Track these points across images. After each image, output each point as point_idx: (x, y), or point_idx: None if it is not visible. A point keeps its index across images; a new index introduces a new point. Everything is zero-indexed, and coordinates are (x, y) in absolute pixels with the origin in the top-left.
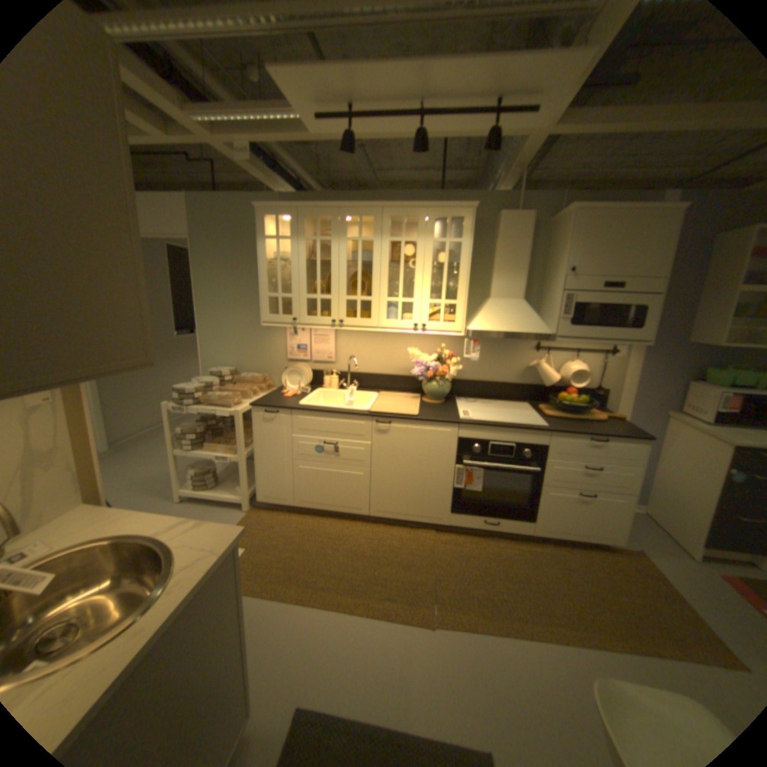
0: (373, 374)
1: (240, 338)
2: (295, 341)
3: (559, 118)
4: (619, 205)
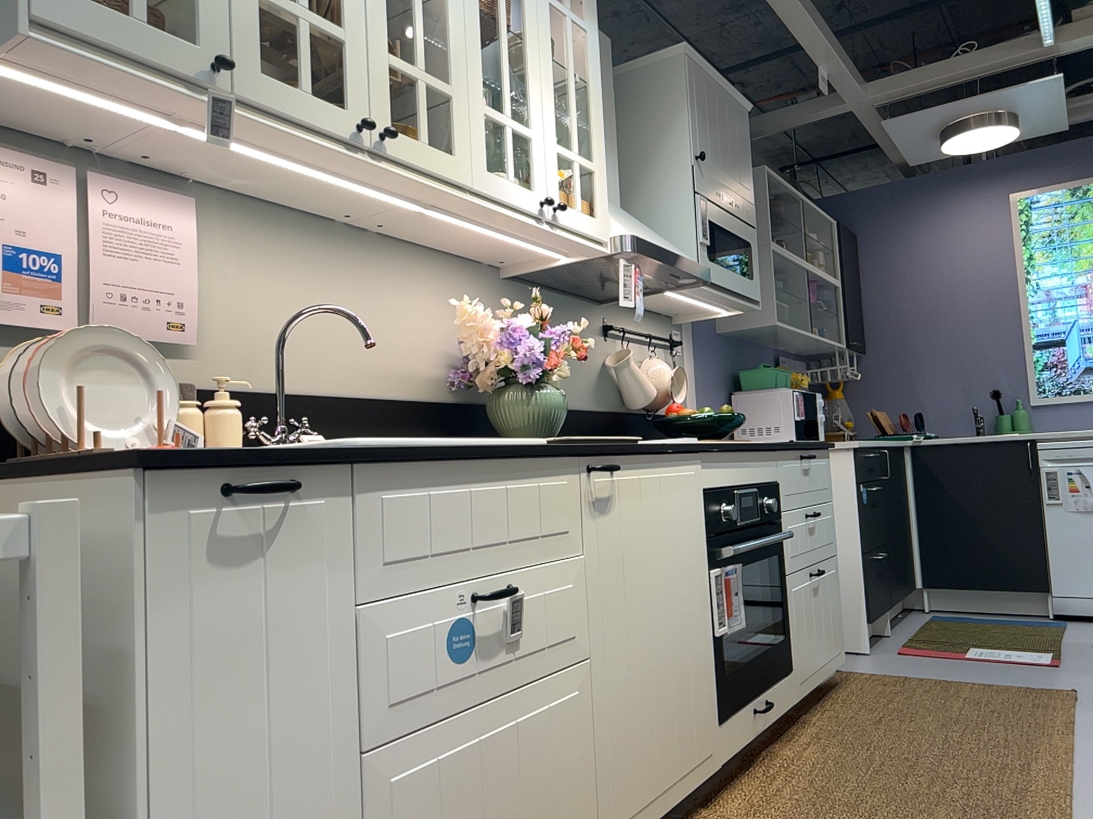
0: (329, 396)
1: None
2: None
3: None
4: (715, 76)
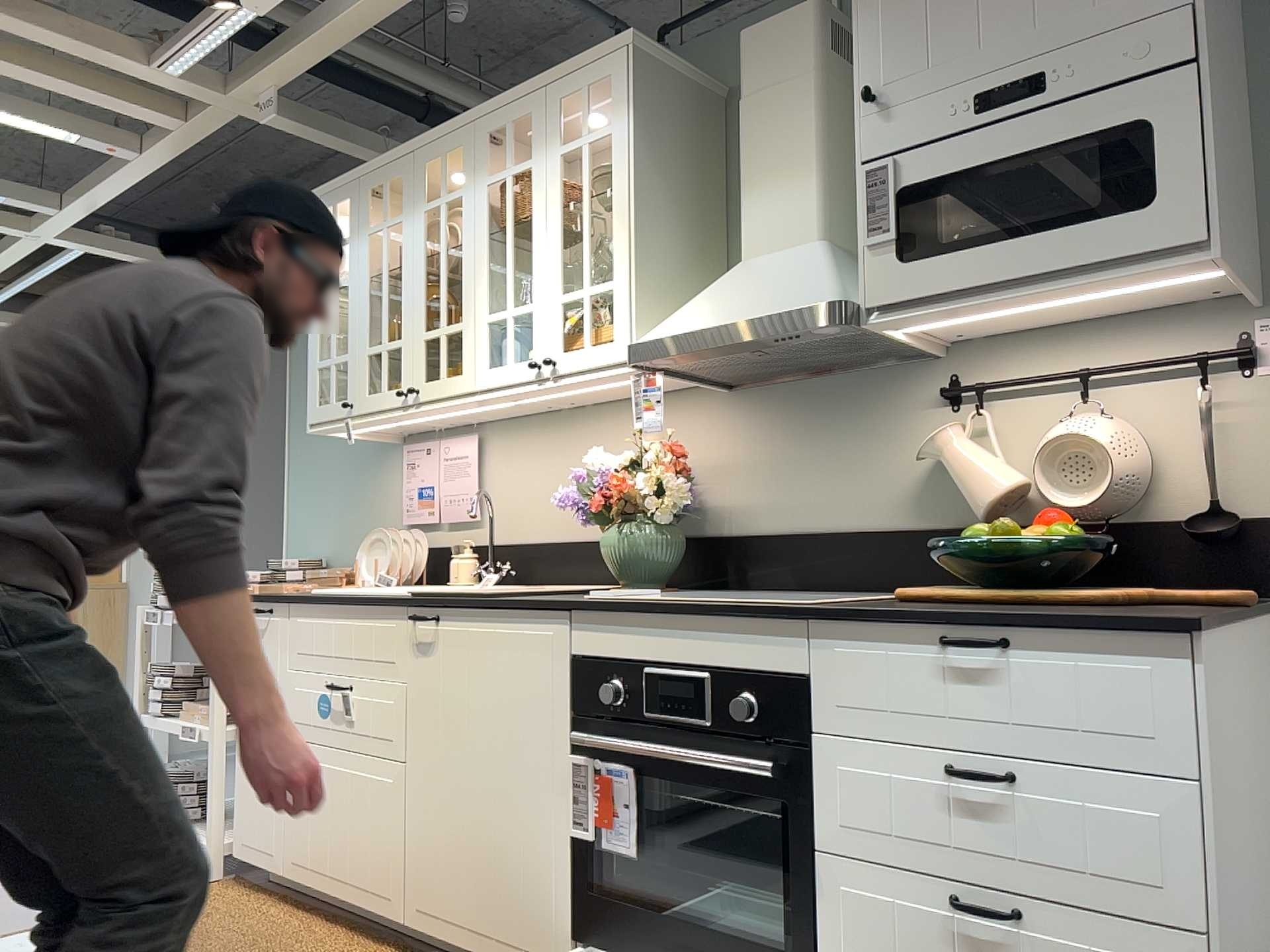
0: (549, 543)
1: (340, 488)
2: (413, 478)
3: None
4: None
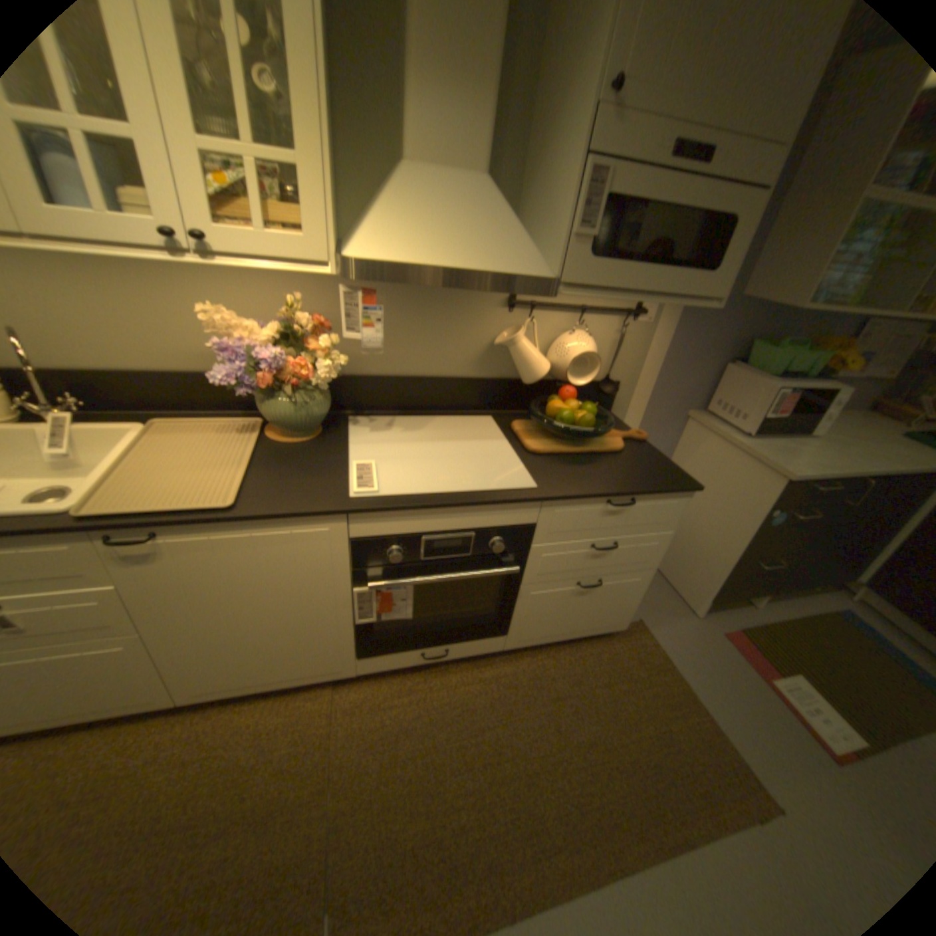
0: (125, 372)
1: None
2: None
3: None
4: None
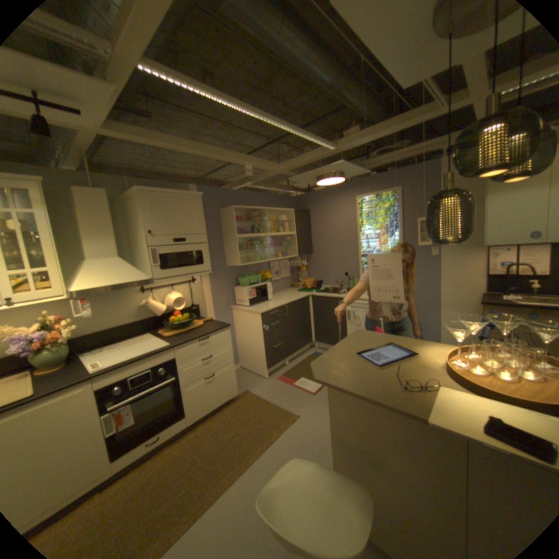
0: None
1: None
2: None
3: (102, 123)
4: (165, 190)
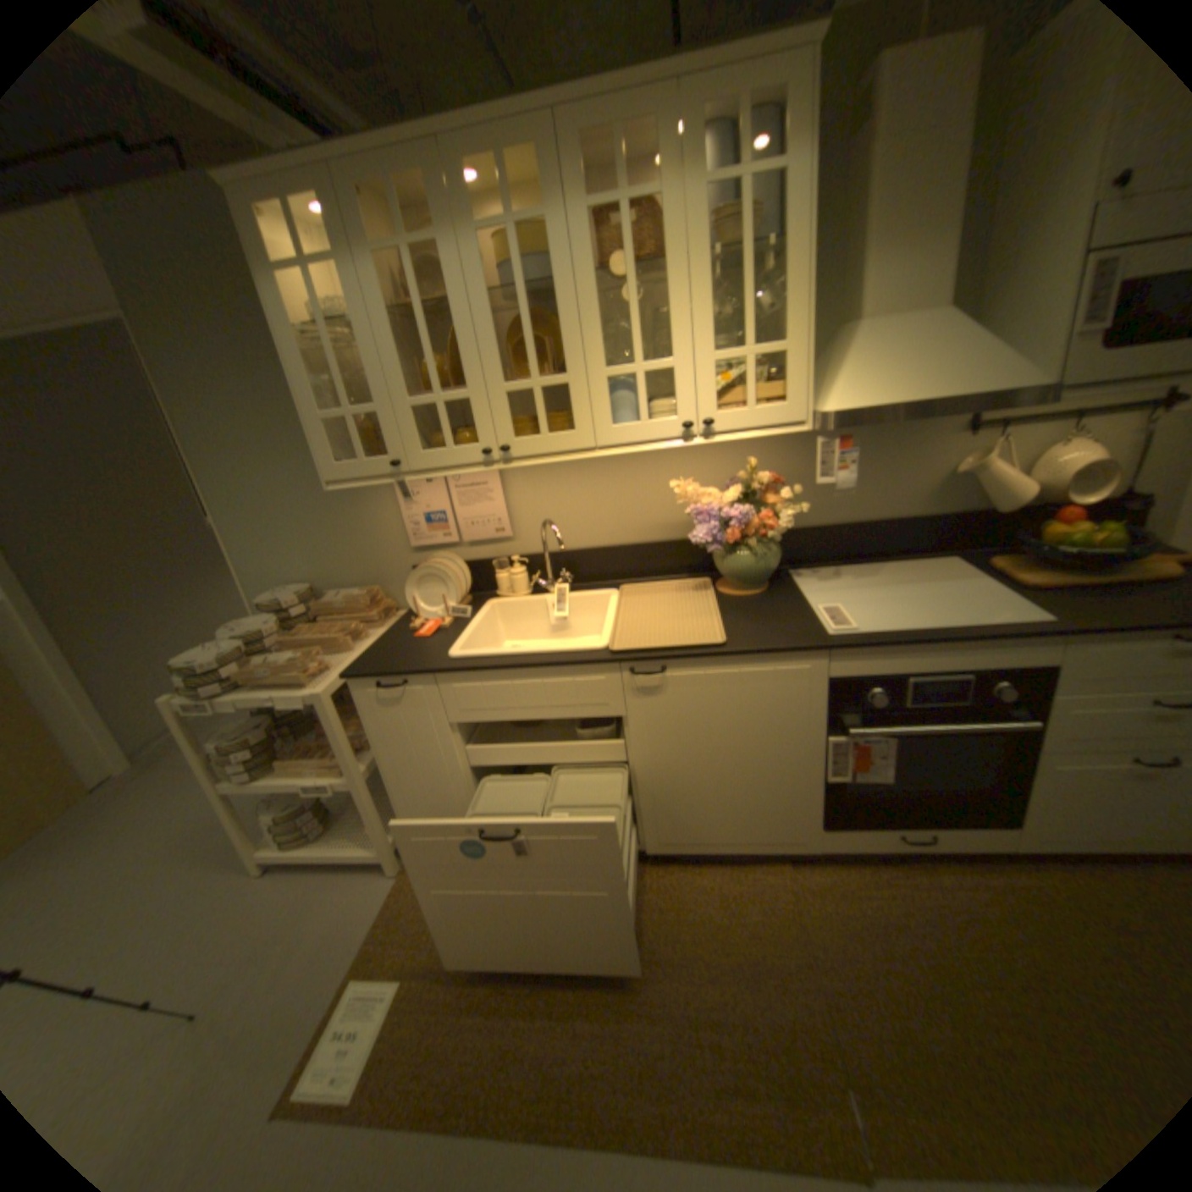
0: (600, 549)
1: (303, 519)
2: (417, 507)
3: None
4: None
